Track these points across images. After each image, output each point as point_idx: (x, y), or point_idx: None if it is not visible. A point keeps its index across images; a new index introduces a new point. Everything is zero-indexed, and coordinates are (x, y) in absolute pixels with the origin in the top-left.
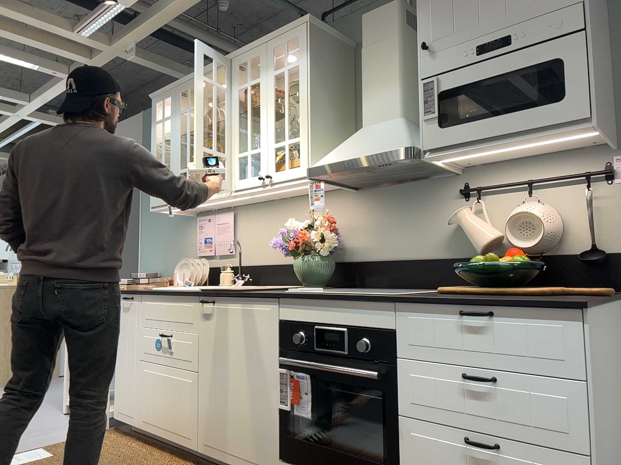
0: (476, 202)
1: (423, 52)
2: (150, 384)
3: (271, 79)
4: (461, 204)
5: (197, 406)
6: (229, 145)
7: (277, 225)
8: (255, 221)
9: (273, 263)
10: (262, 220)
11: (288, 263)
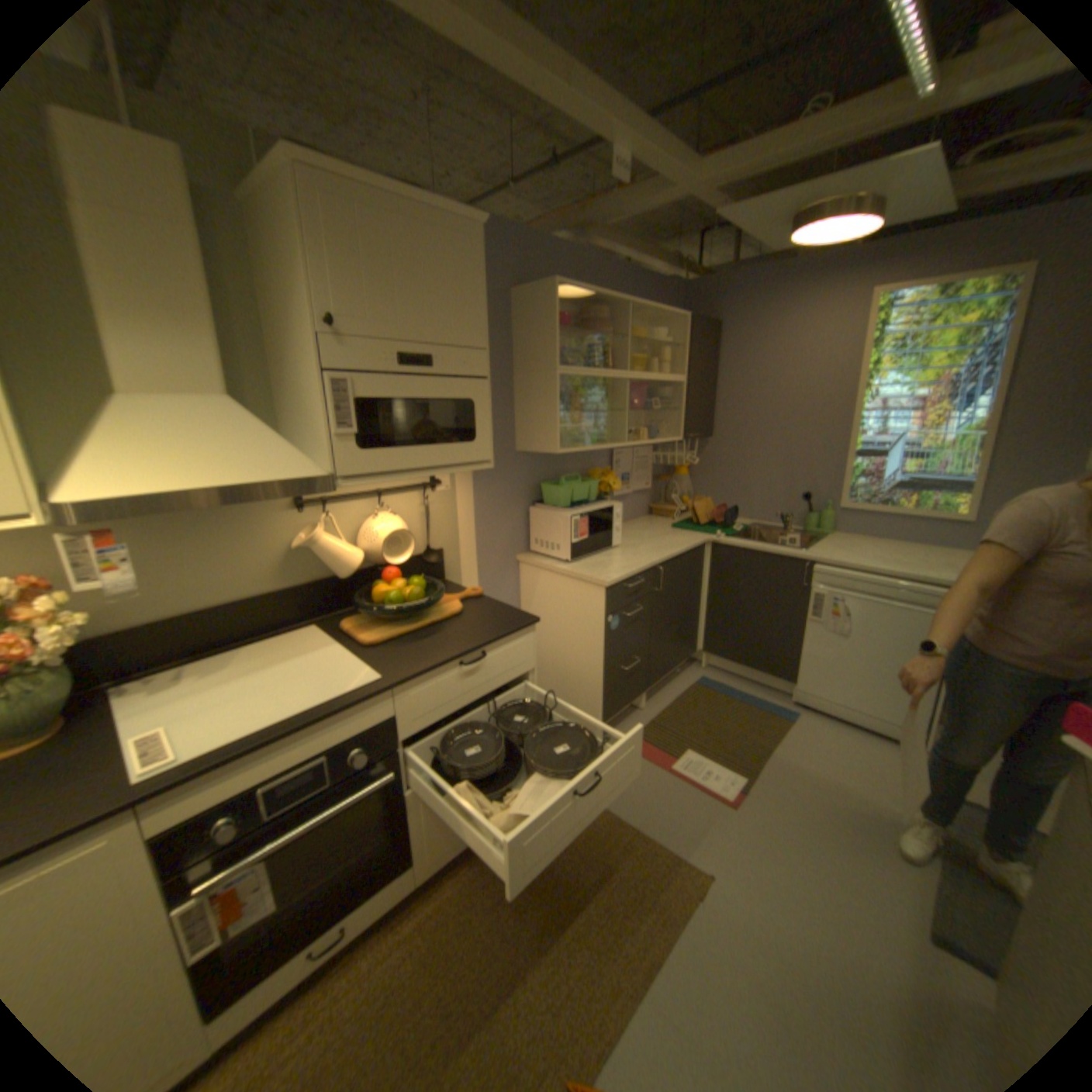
0: (313, 514)
1: (322, 323)
2: None
3: None
4: (293, 517)
5: None
6: None
7: None
8: None
9: None
10: None
11: None
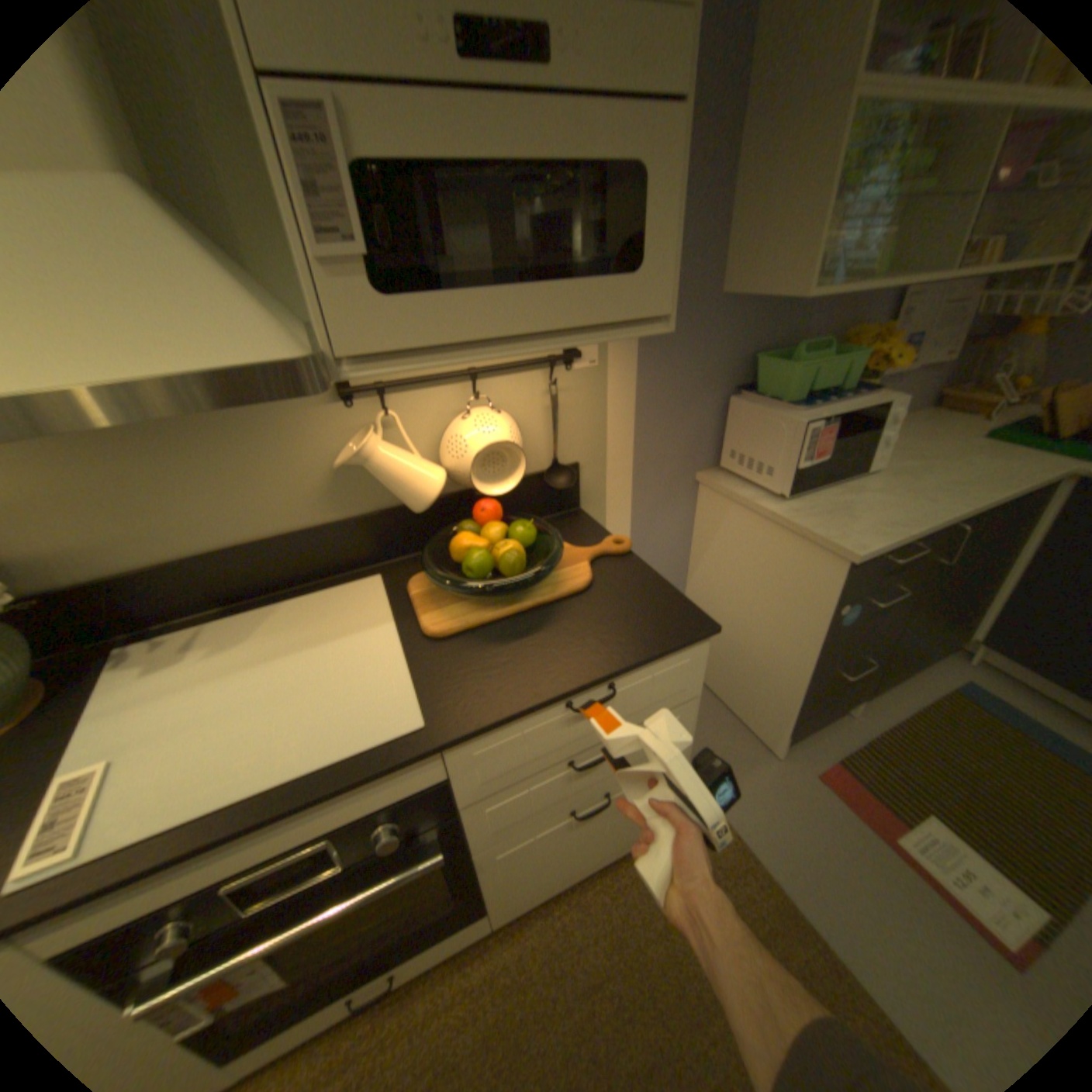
0: (370, 409)
1: None
2: None
3: None
4: (338, 415)
5: None
6: None
7: None
8: None
9: None
10: None
11: None
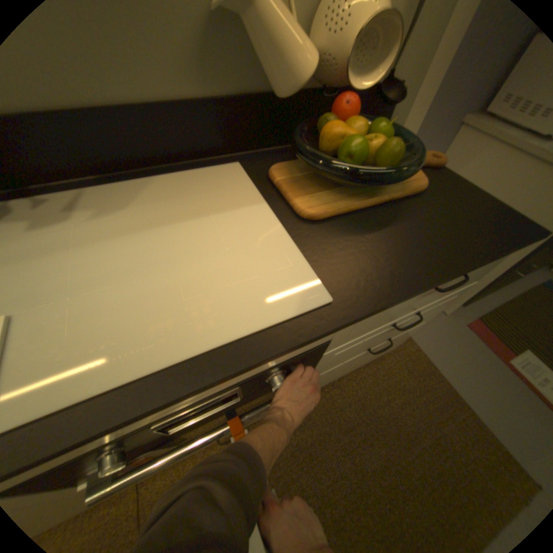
0: None
1: None
2: None
3: None
4: None
5: None
6: None
7: None
8: None
9: None
10: None
11: None
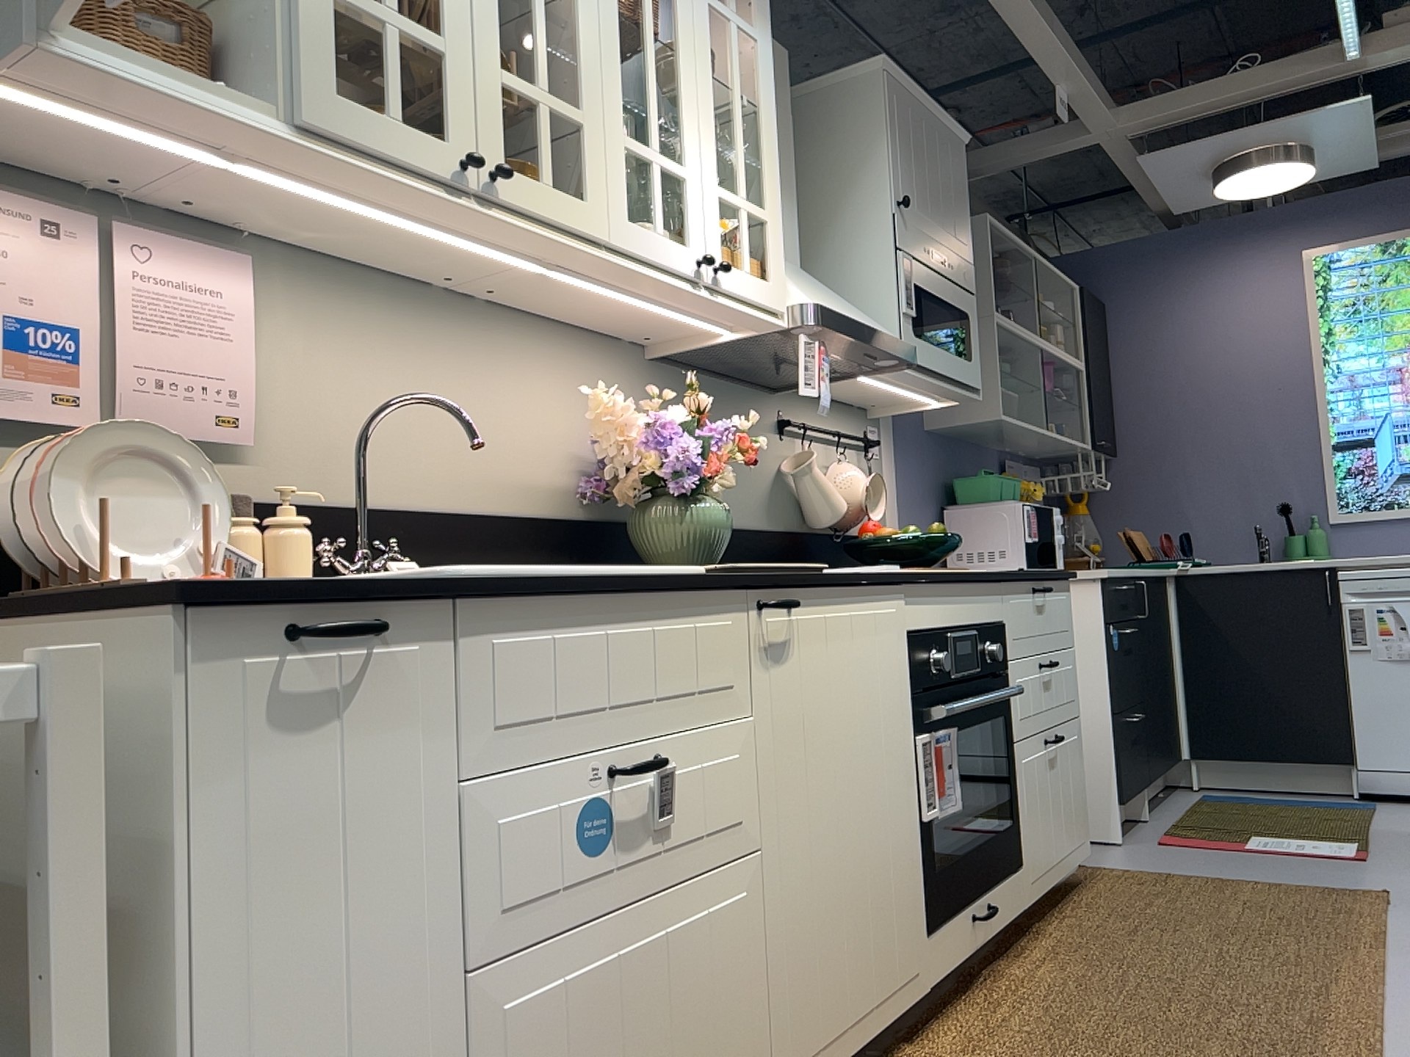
0: (793, 445)
1: (898, 207)
2: (558, 1046)
3: (703, 6)
4: (780, 443)
5: (766, 966)
6: (595, 82)
7: (447, 379)
8: (351, 333)
9: (438, 508)
10: (385, 340)
11: (494, 511)
